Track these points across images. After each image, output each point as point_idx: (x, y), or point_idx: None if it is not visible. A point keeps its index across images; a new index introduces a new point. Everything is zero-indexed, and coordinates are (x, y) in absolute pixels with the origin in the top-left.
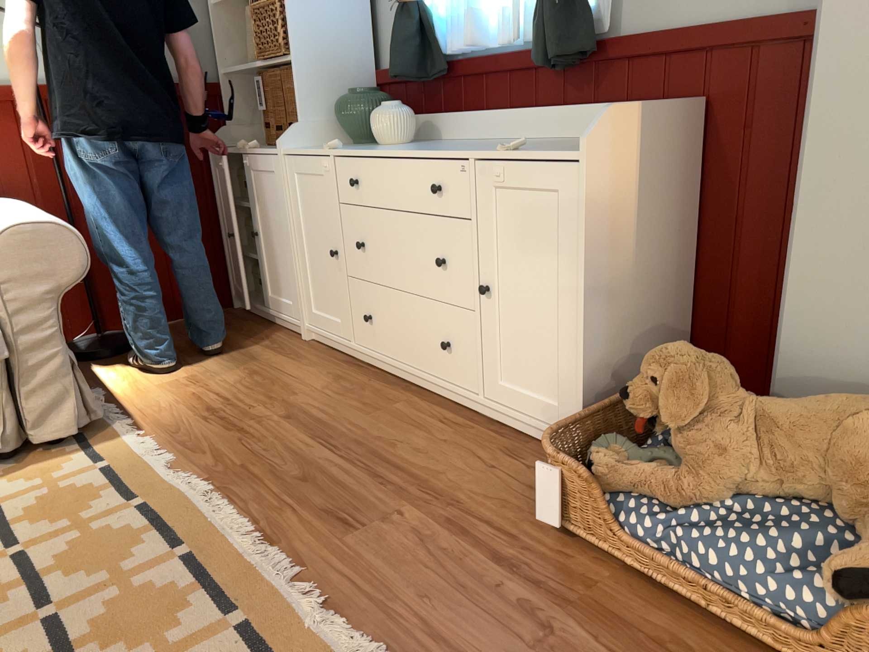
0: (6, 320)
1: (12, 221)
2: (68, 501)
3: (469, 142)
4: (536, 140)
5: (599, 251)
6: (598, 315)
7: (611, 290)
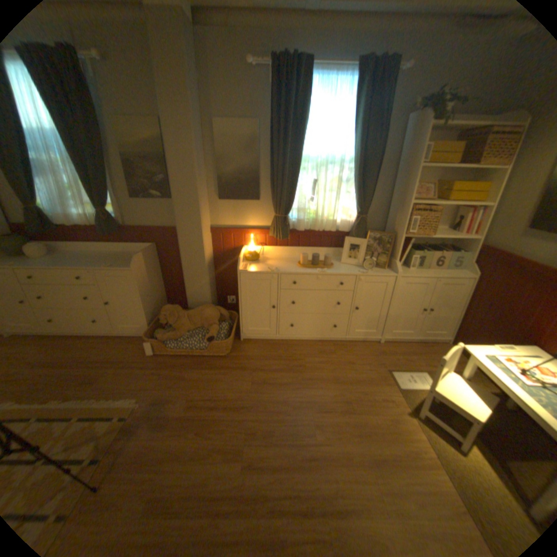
0: None
1: None
2: None
3: (75, 254)
4: (104, 252)
5: (141, 288)
6: (145, 303)
7: (146, 296)
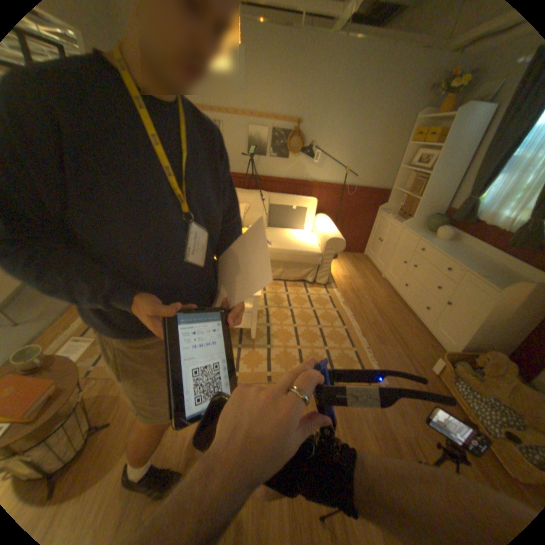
0: (322, 257)
1: (331, 234)
2: (321, 302)
3: (470, 250)
4: (497, 262)
5: (494, 318)
6: (483, 332)
7: (492, 328)
